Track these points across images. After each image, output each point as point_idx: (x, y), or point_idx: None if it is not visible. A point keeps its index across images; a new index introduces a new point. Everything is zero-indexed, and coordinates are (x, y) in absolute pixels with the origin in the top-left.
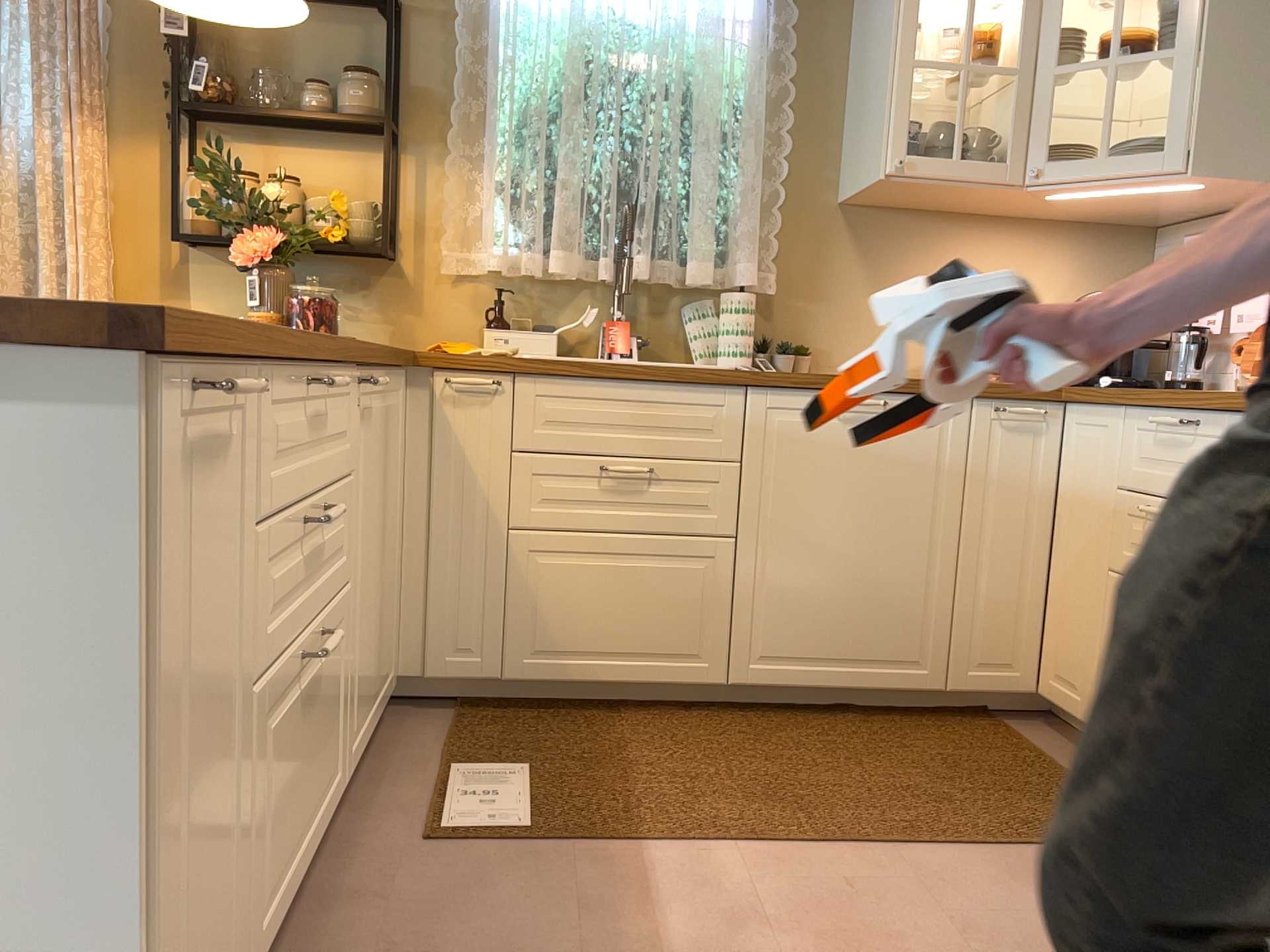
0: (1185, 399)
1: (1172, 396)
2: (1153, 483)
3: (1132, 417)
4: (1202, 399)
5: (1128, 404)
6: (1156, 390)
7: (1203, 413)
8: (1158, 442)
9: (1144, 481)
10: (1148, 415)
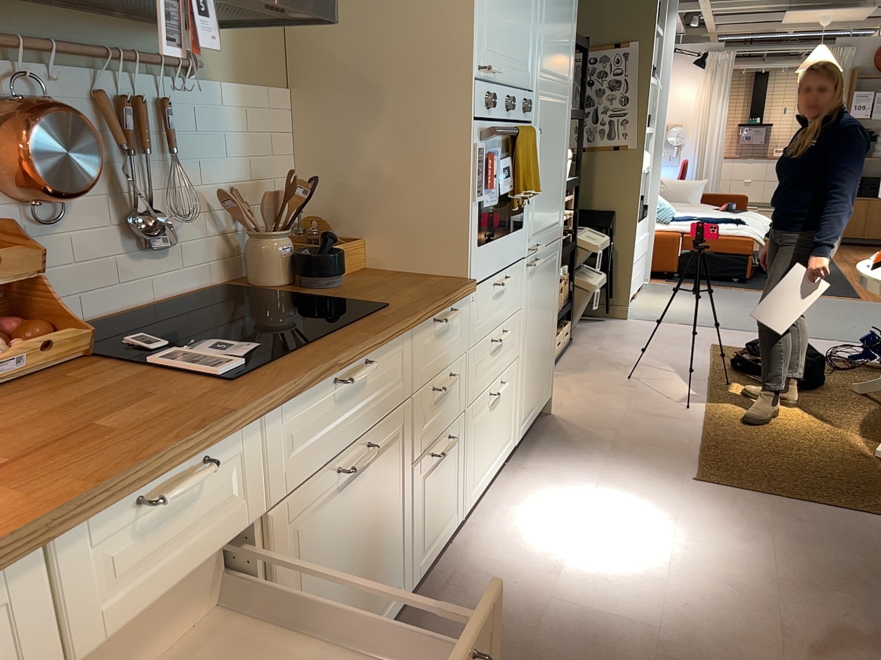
0: (197, 442)
1: (164, 454)
2: (140, 595)
3: (60, 547)
4: (220, 427)
5: (71, 527)
6: (72, 479)
7: (218, 444)
8: (131, 537)
9: (121, 610)
10: (106, 514)
